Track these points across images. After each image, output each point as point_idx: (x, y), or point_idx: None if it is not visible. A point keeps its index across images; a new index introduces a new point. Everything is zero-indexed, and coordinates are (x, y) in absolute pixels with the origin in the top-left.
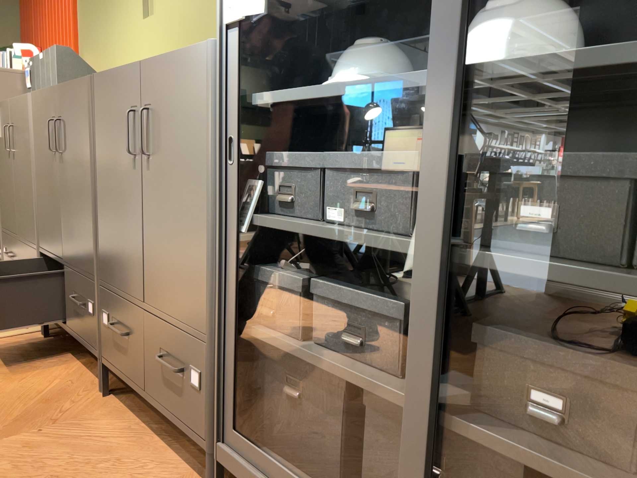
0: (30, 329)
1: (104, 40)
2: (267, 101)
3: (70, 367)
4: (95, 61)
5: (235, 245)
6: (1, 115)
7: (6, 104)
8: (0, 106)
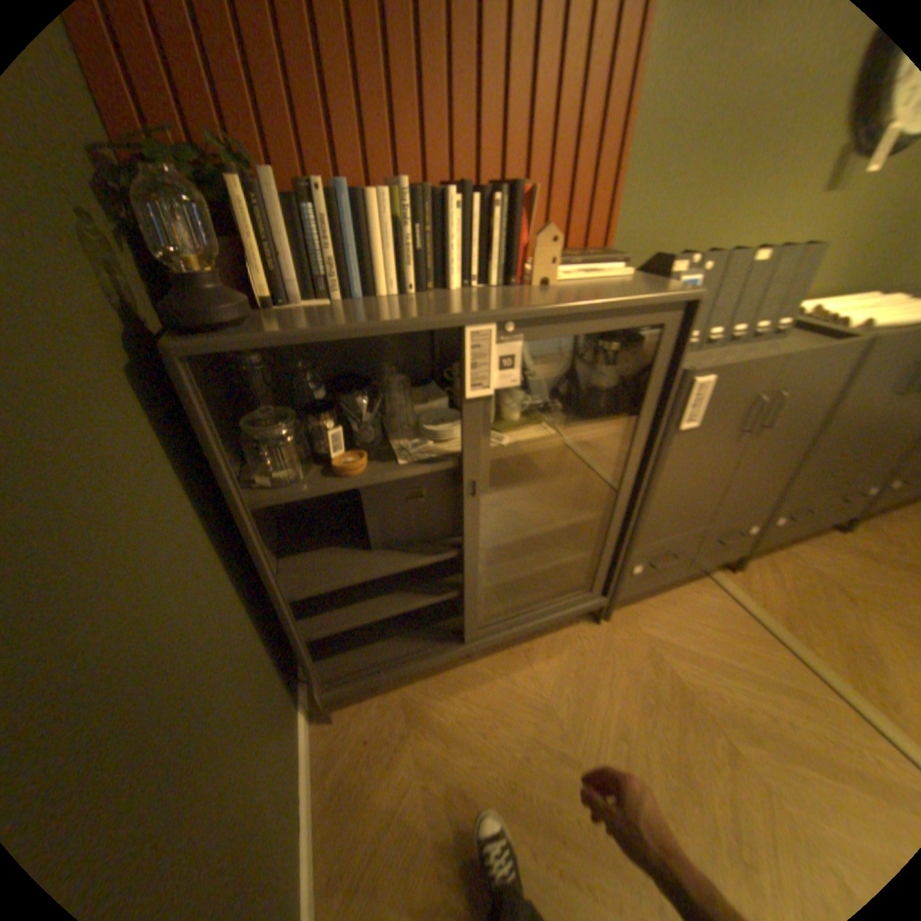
0: (729, 582)
1: (717, 199)
2: None
3: (807, 551)
4: (673, 232)
5: None
6: (729, 383)
7: (773, 362)
8: (734, 369)
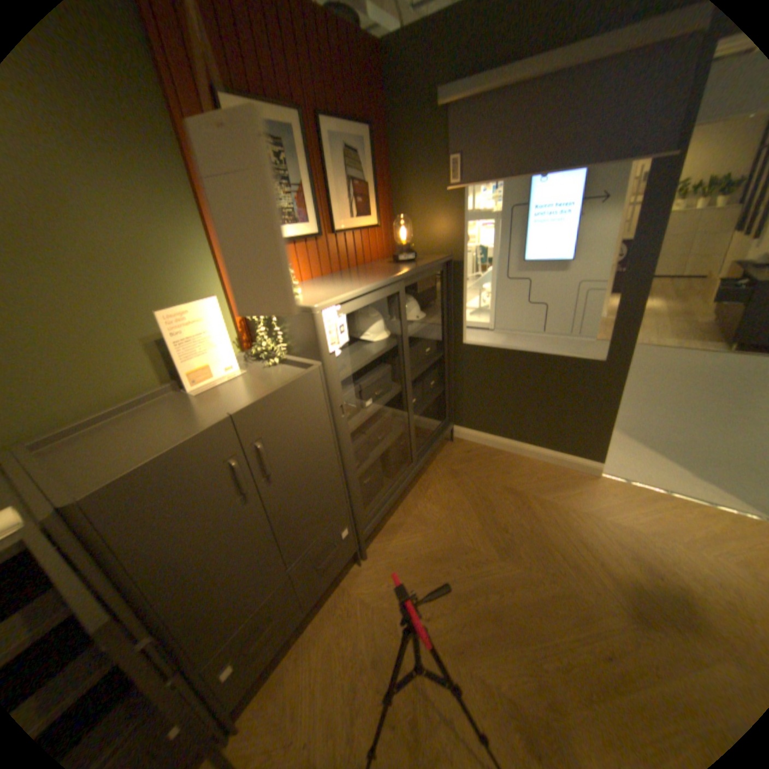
0: None
1: None
2: (342, 379)
3: None
4: None
5: (352, 448)
6: None
7: None
8: None
